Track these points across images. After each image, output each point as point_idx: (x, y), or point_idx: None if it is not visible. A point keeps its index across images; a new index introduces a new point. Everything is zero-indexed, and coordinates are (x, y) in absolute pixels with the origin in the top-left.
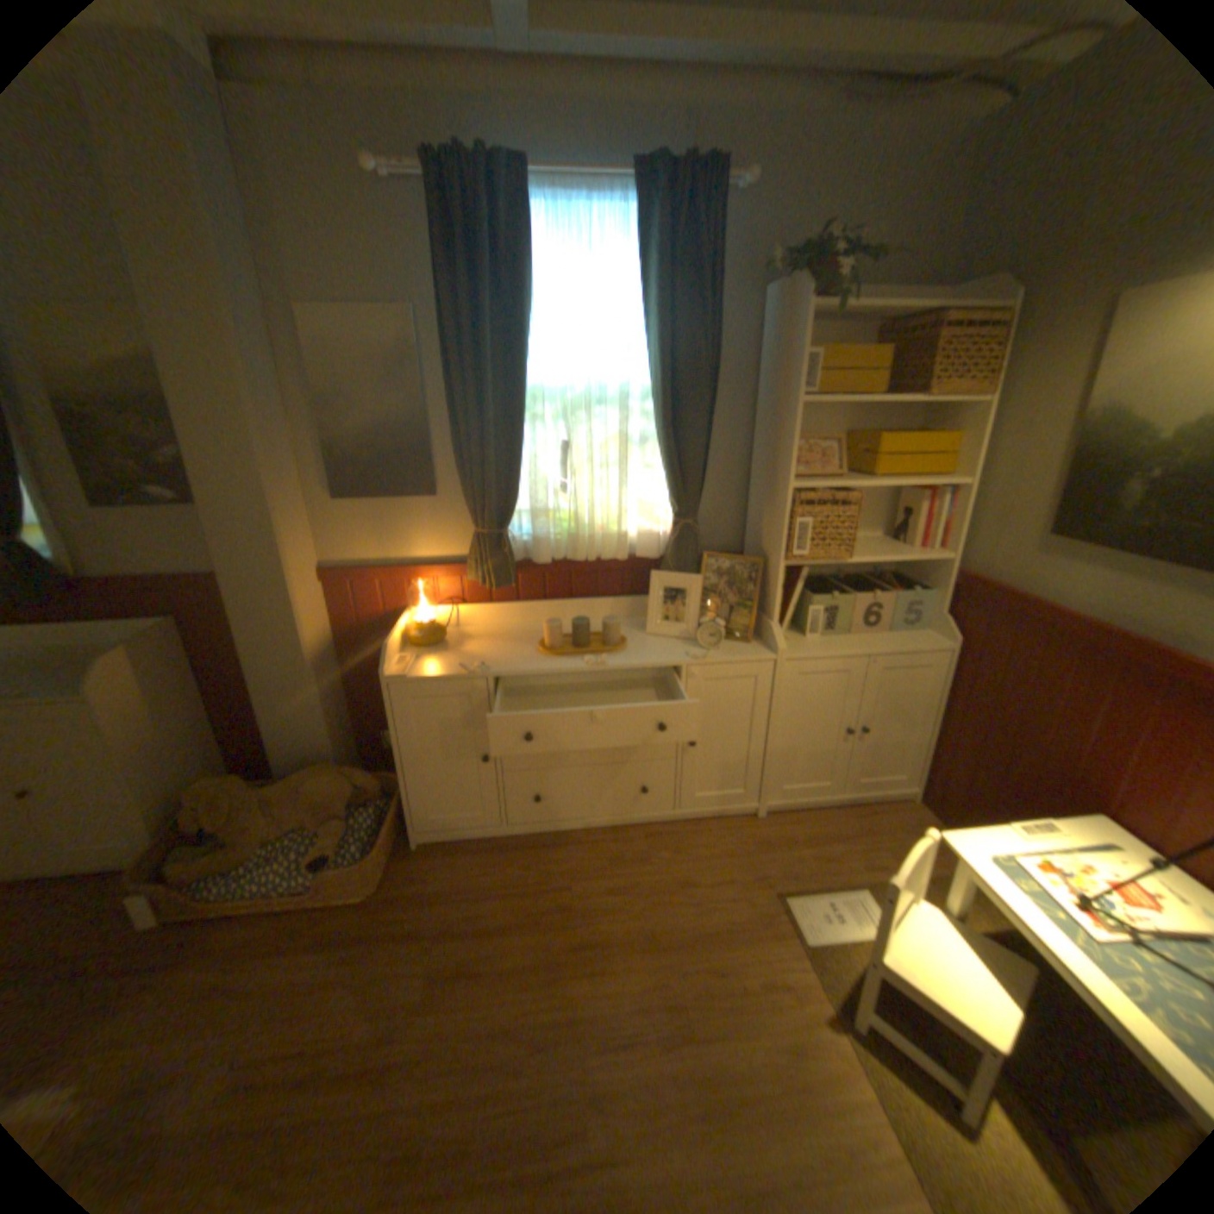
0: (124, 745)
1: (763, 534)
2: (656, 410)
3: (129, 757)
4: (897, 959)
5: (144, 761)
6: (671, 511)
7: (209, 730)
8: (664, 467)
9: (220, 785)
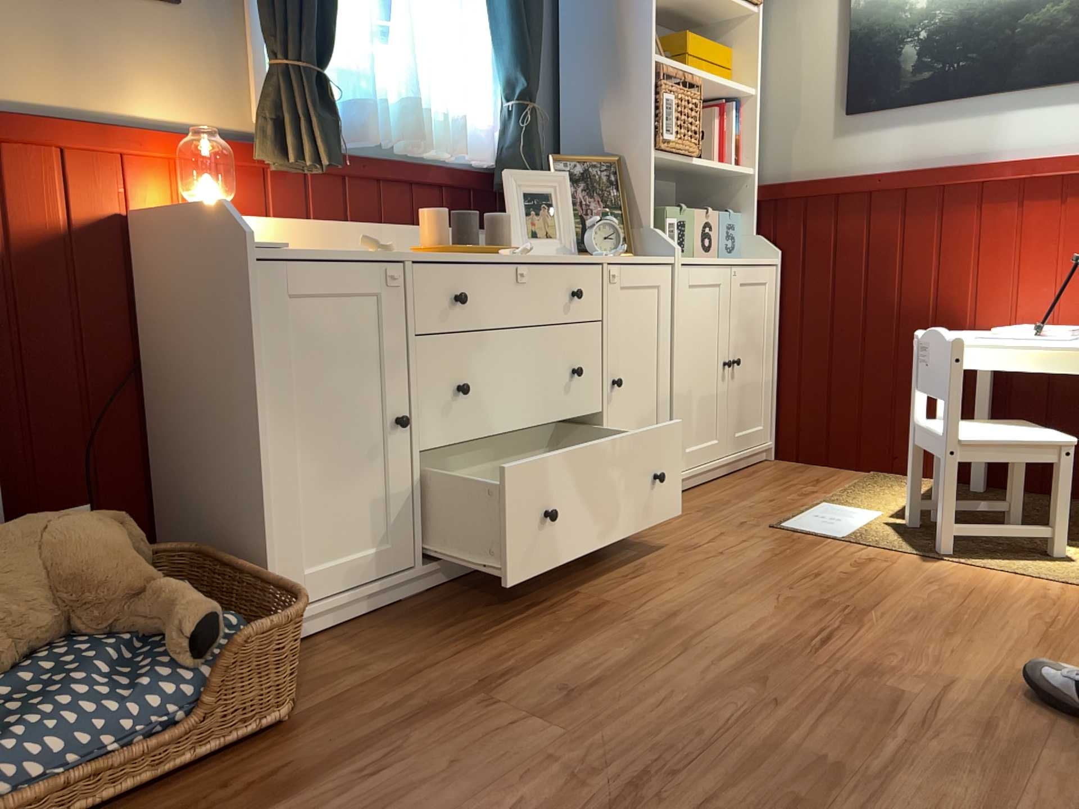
0: None
1: (606, 135)
2: None
3: None
4: (960, 436)
5: None
6: (506, 98)
7: None
8: (503, 30)
9: None
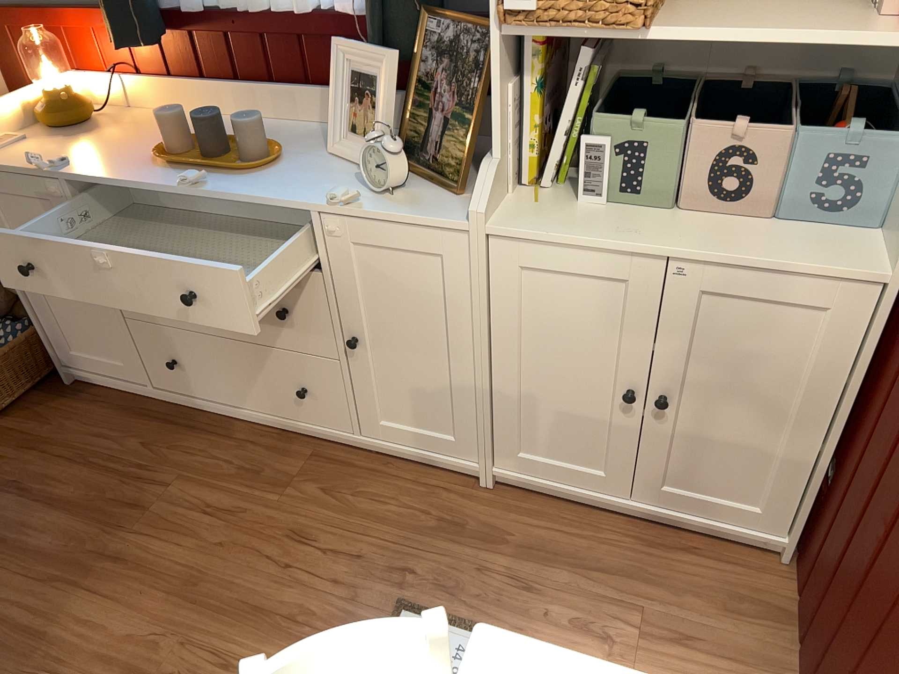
0: None
1: None
2: None
3: None
4: None
5: None
6: None
7: None
8: None
9: None
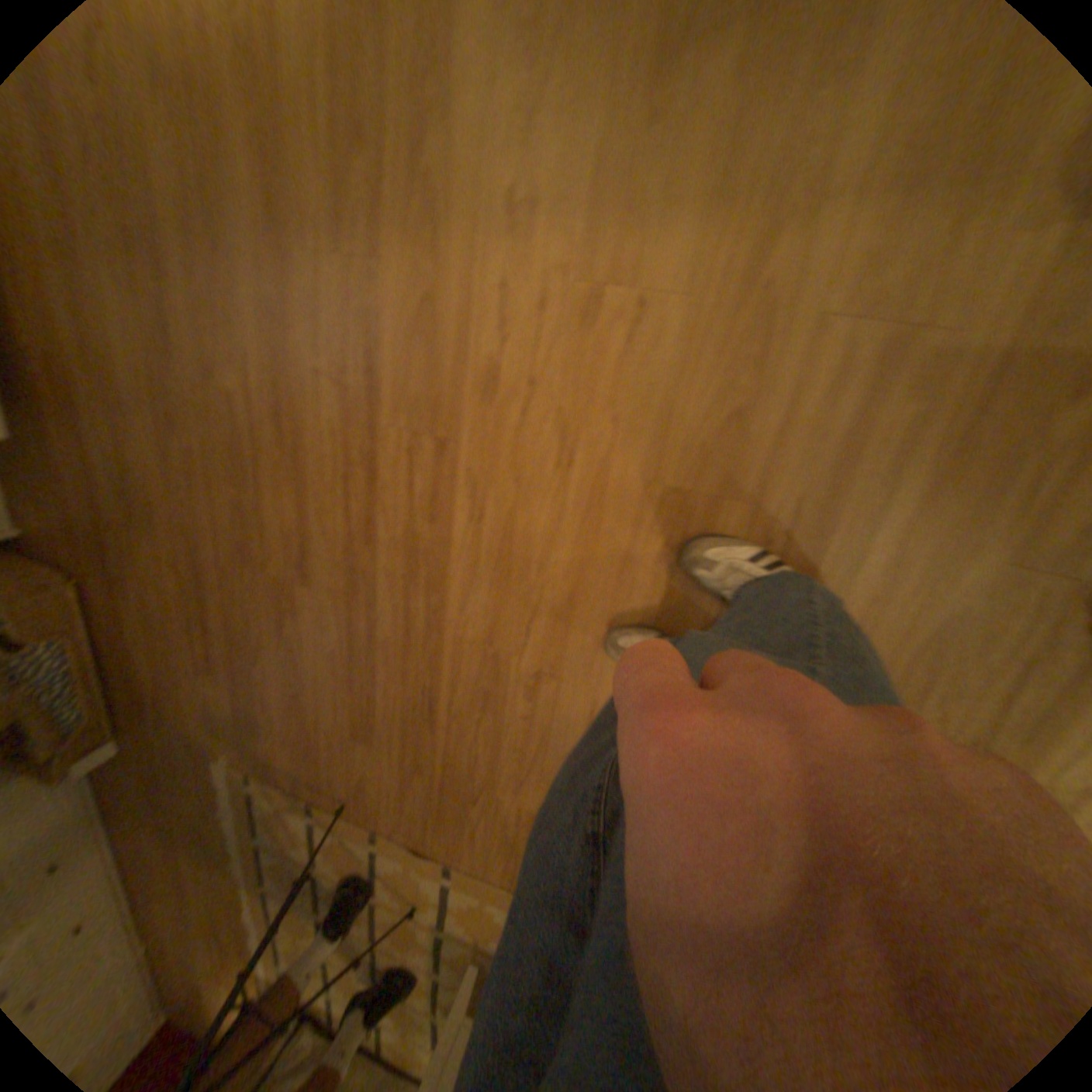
0: None
1: None
2: None
3: None
4: None
5: None
6: None
7: None
8: None
9: None
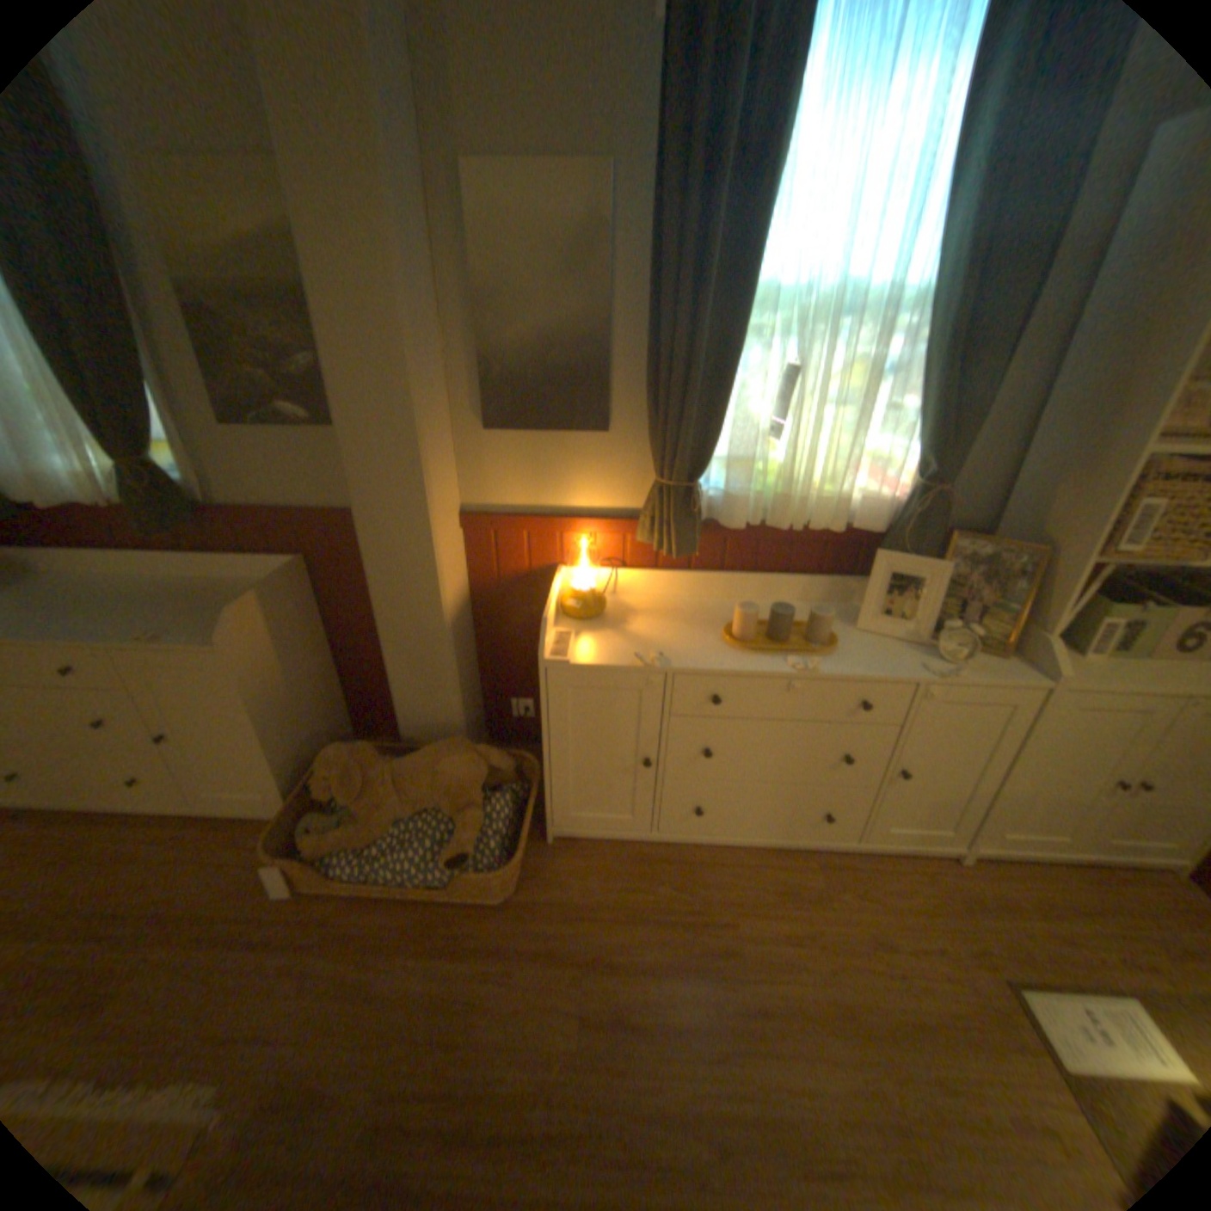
0: (257, 699)
1: (1055, 512)
2: (939, 324)
3: (262, 711)
4: None
5: (276, 714)
6: (920, 470)
7: (336, 677)
8: (929, 409)
9: (353, 751)
